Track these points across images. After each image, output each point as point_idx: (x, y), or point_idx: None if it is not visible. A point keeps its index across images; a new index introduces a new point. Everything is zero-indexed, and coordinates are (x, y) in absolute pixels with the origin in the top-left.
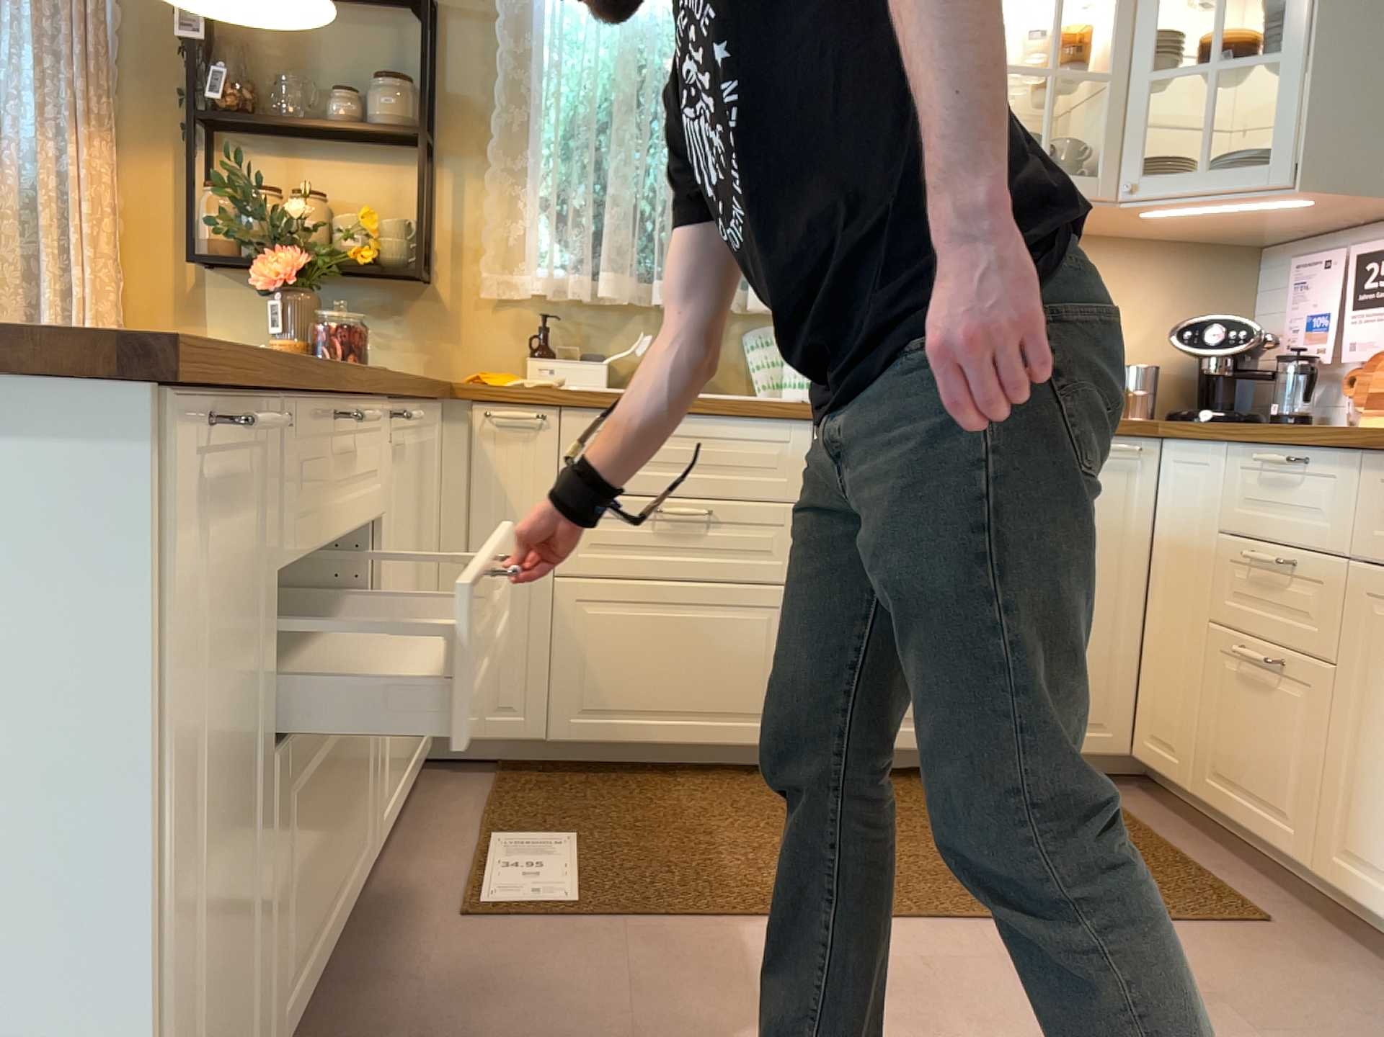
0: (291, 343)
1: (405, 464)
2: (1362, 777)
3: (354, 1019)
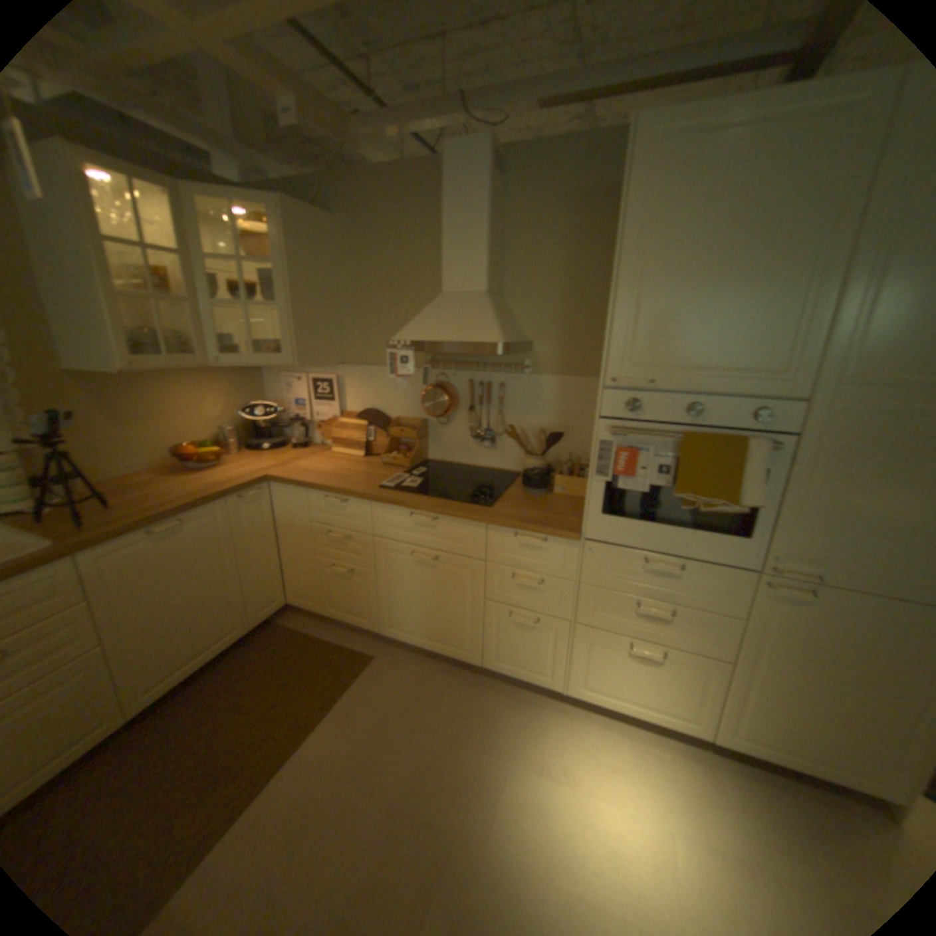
0: None
1: None
2: (390, 603)
3: None
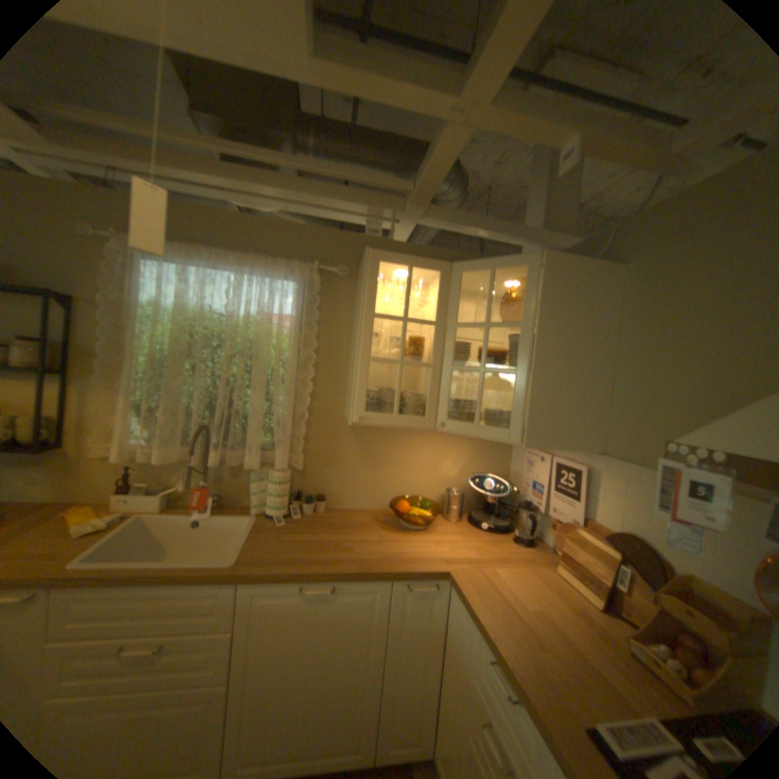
0: None
1: None
2: None
3: None
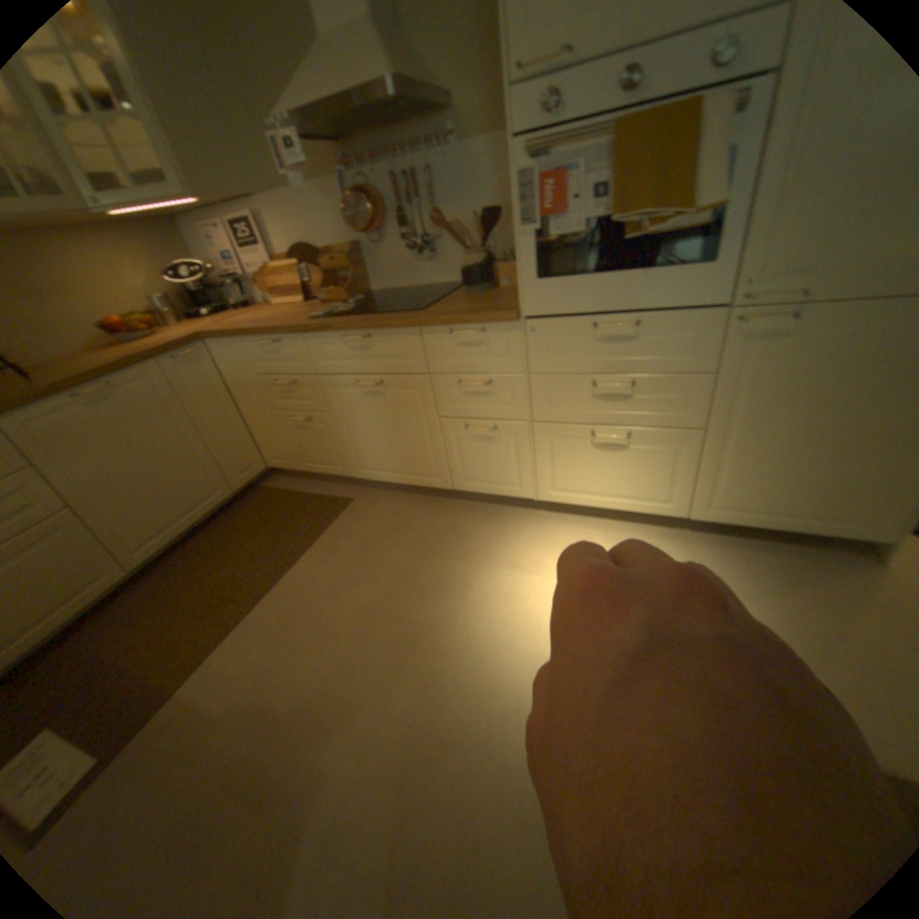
0: None
1: None
2: (353, 443)
3: None
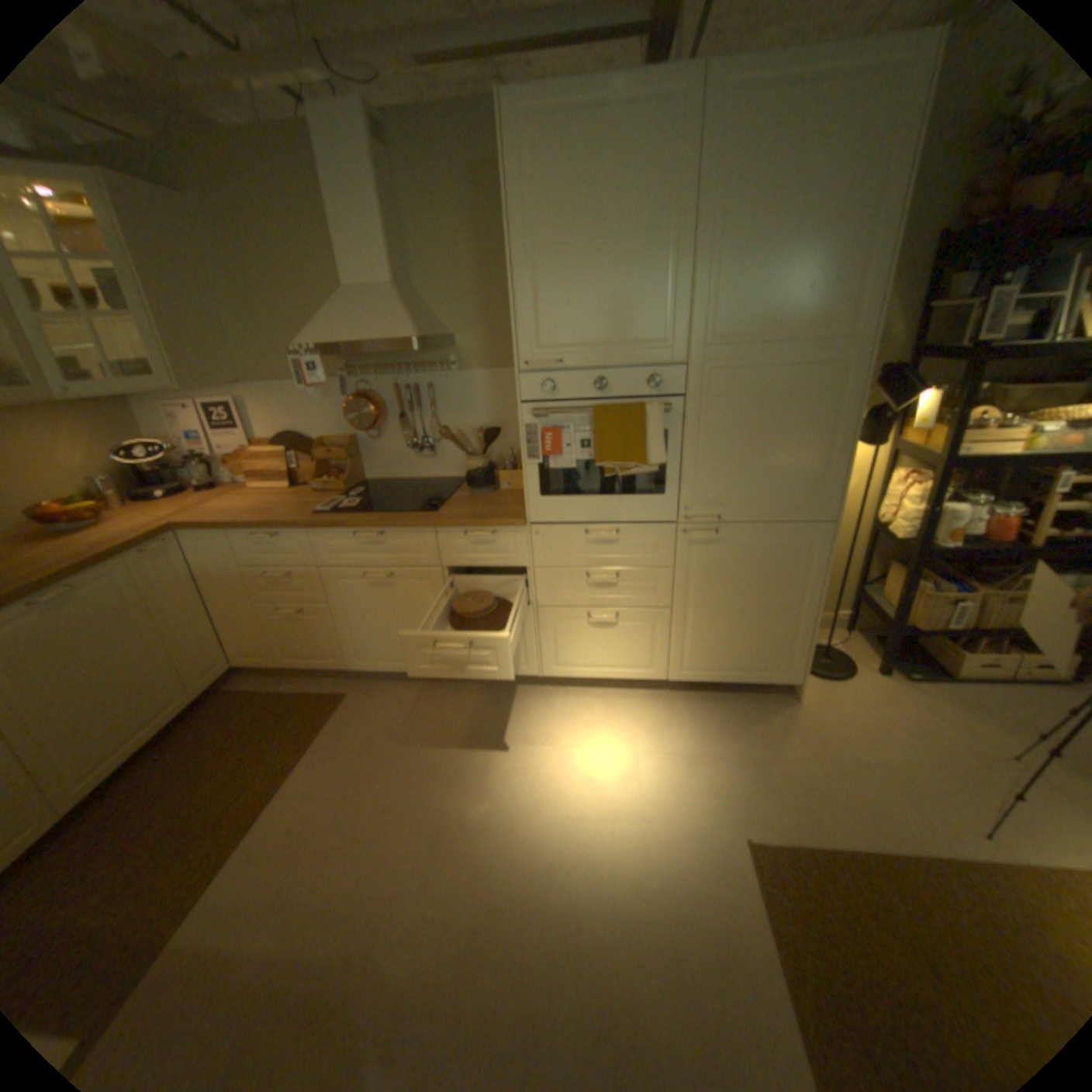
0: None
1: None
2: (352, 635)
3: None
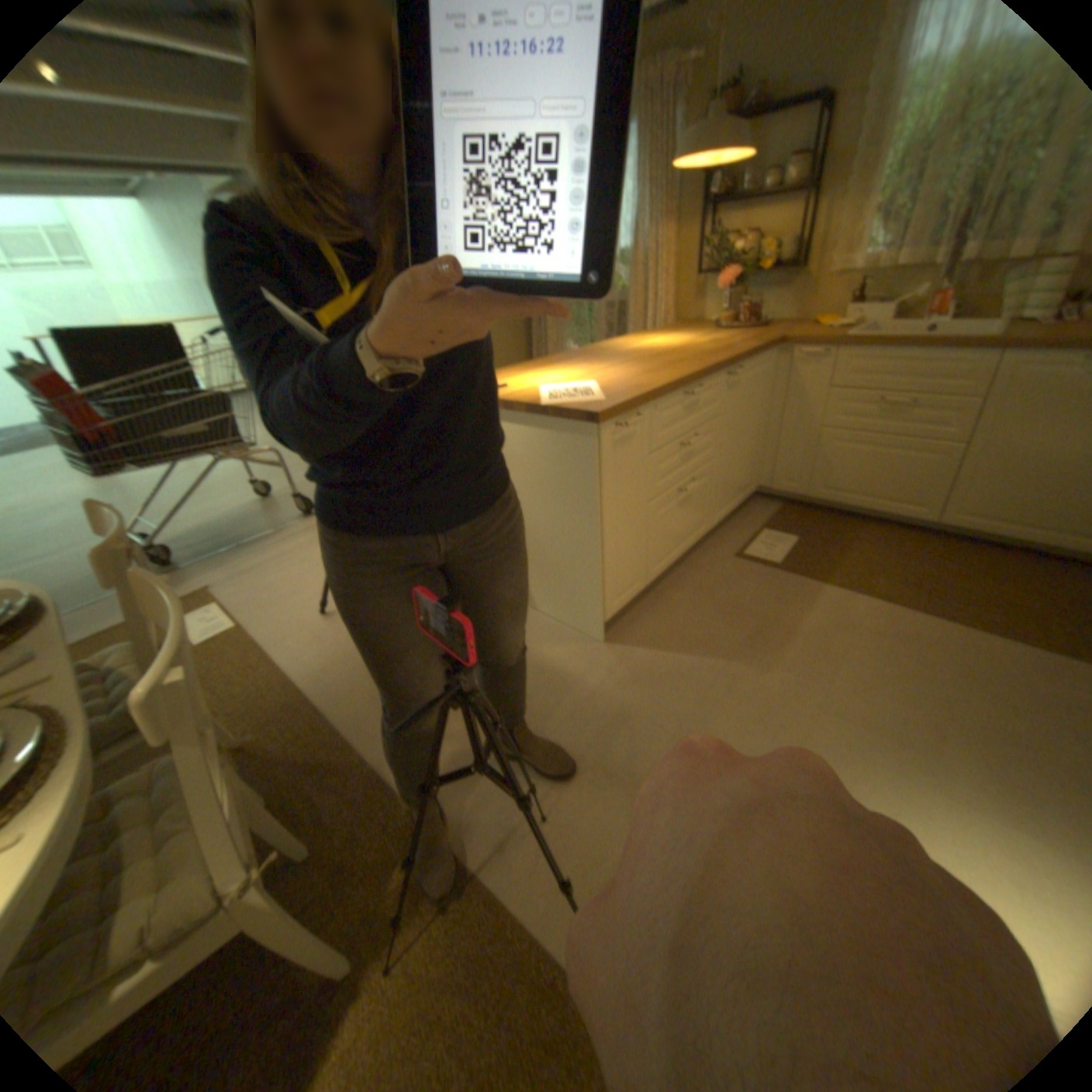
0: (728, 309)
1: (743, 382)
2: None
3: (687, 573)
